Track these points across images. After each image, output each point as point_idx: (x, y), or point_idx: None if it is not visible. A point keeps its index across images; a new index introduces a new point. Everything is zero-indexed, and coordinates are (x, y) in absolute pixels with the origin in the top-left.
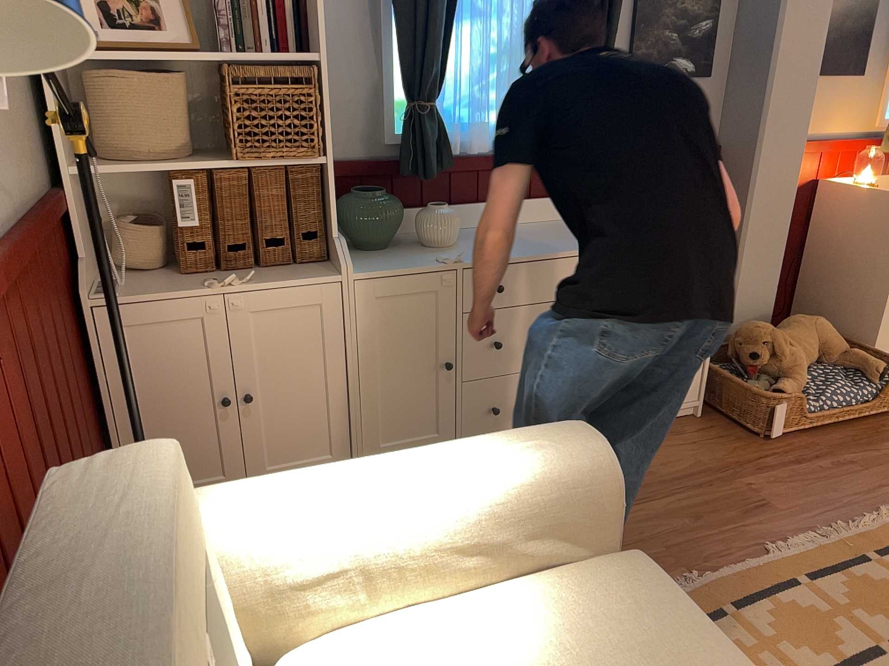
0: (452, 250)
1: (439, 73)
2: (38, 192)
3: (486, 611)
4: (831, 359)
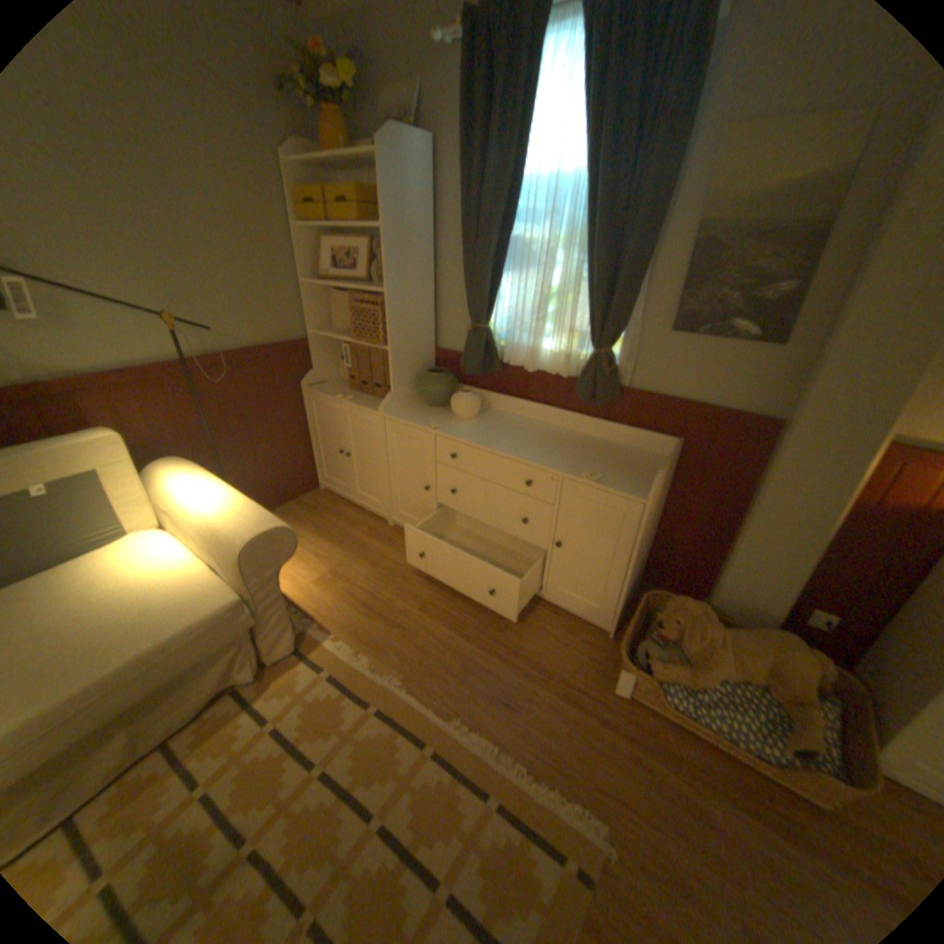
0: (457, 423)
1: (485, 306)
2: (282, 338)
3: (180, 564)
4: (781, 700)
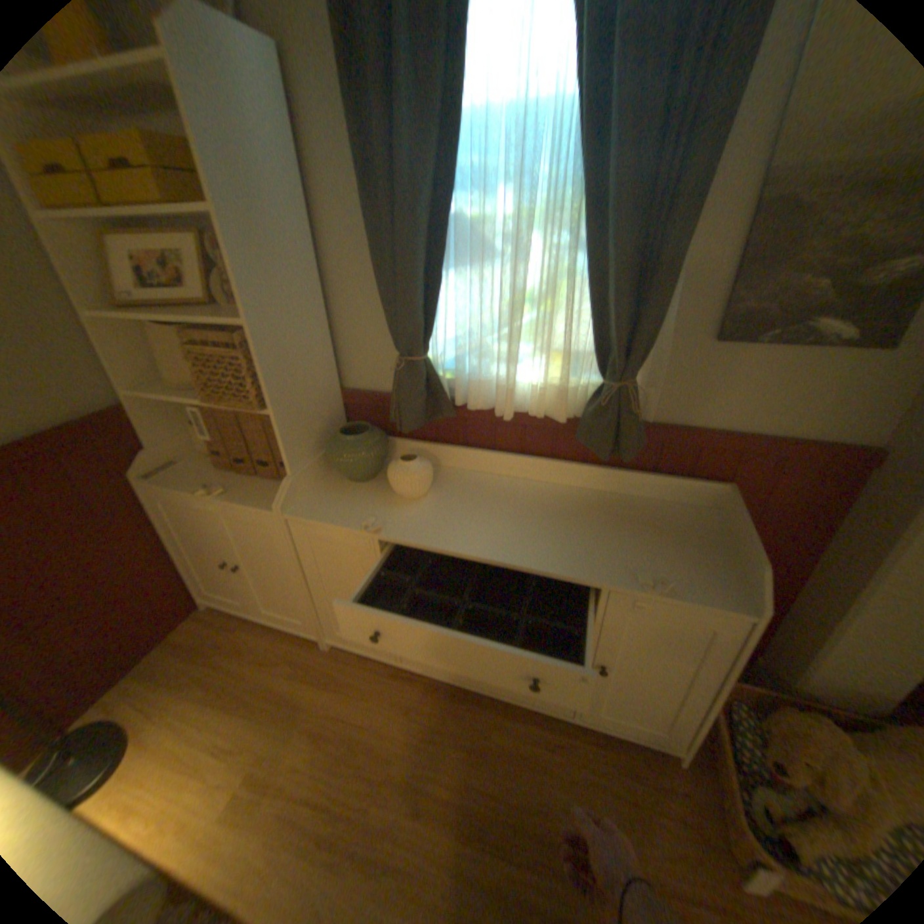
0: (407, 506)
1: (422, 327)
2: (71, 412)
3: None
4: None
